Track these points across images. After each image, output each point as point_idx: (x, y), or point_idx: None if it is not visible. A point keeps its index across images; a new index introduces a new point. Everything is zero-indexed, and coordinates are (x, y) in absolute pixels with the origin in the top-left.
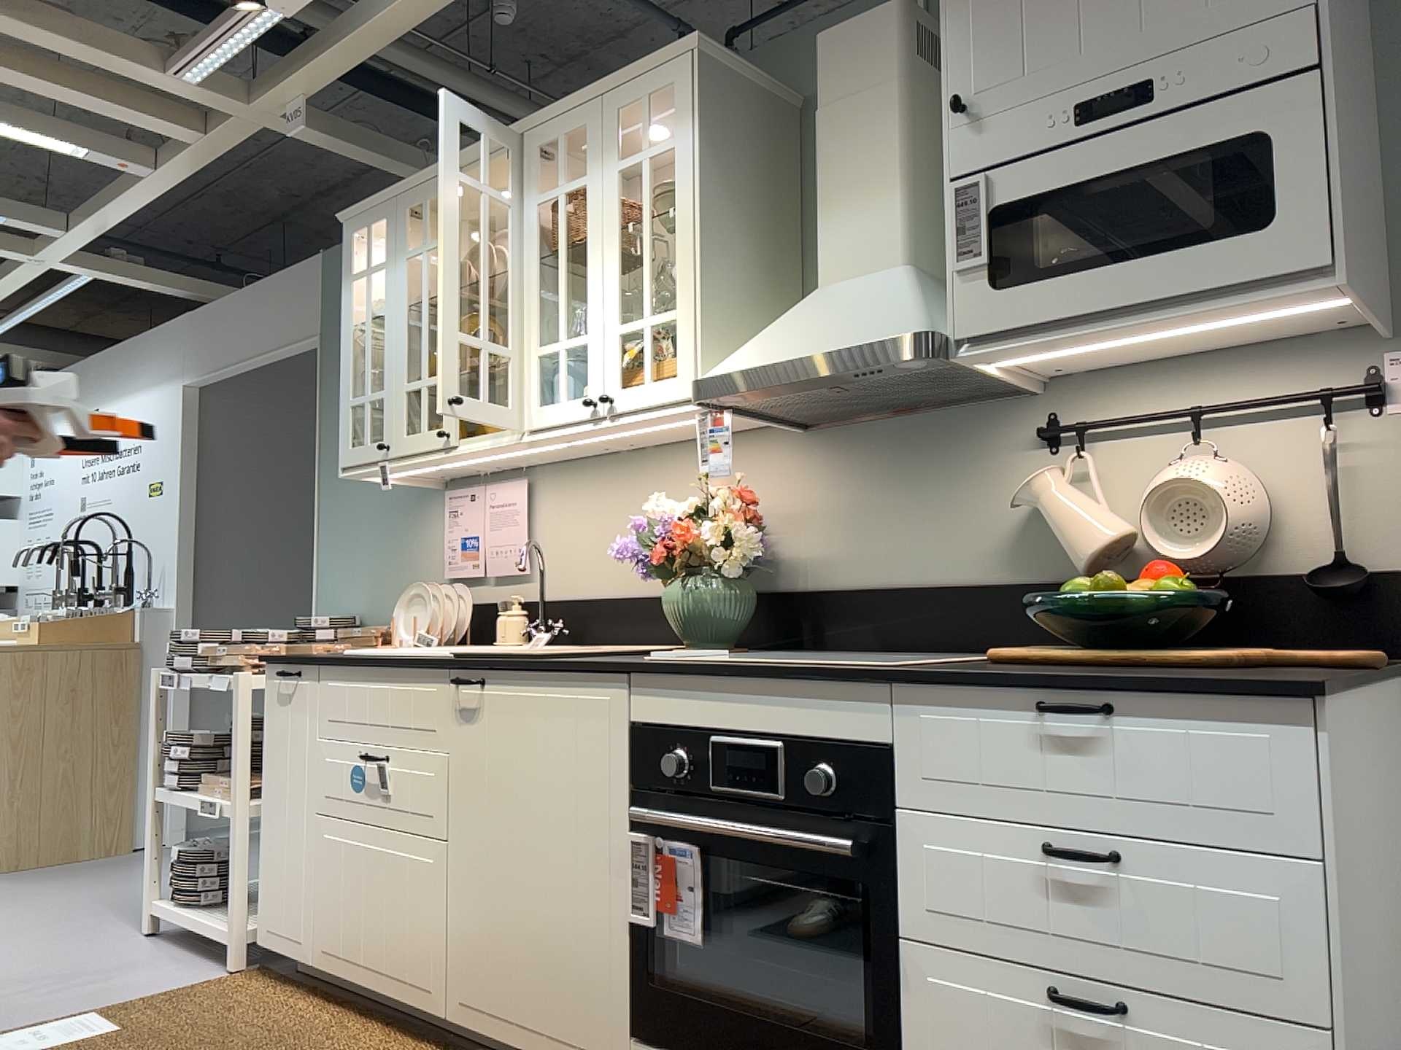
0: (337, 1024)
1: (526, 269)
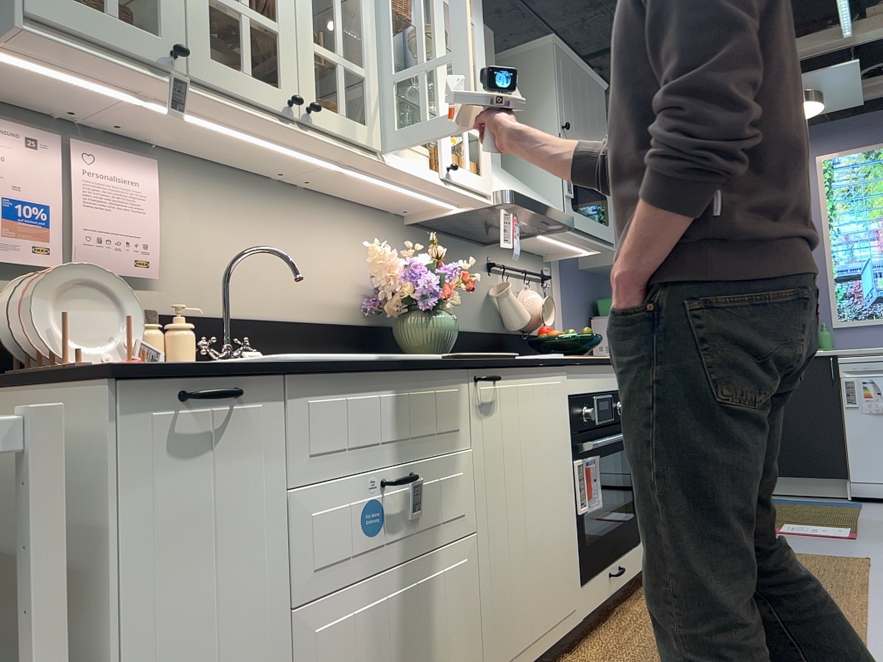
0: None
1: (378, 4)
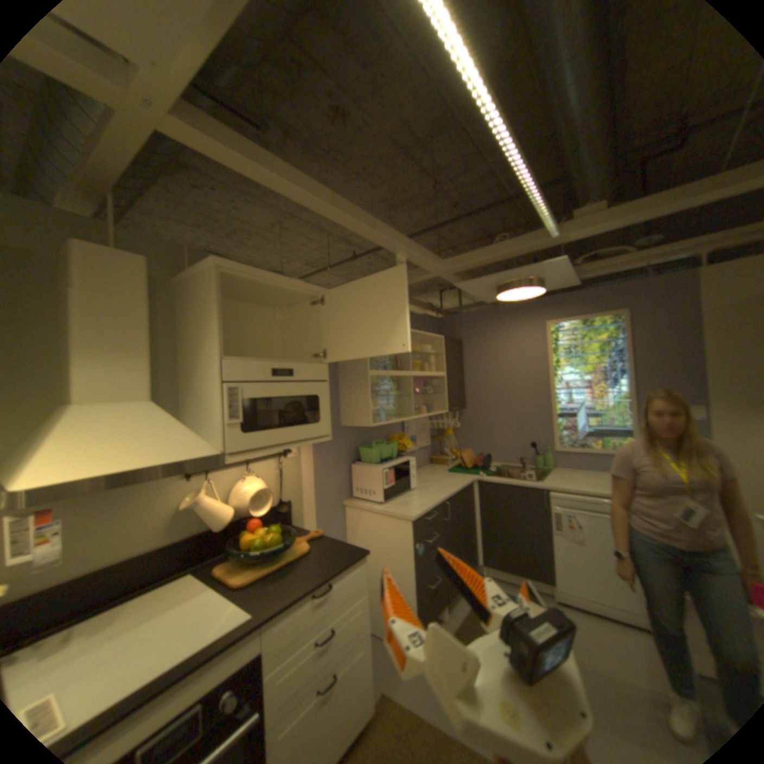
0: None
1: None
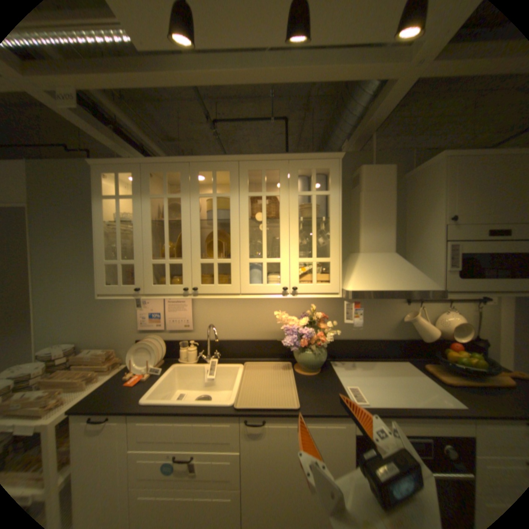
0: None
1: (242, 223)
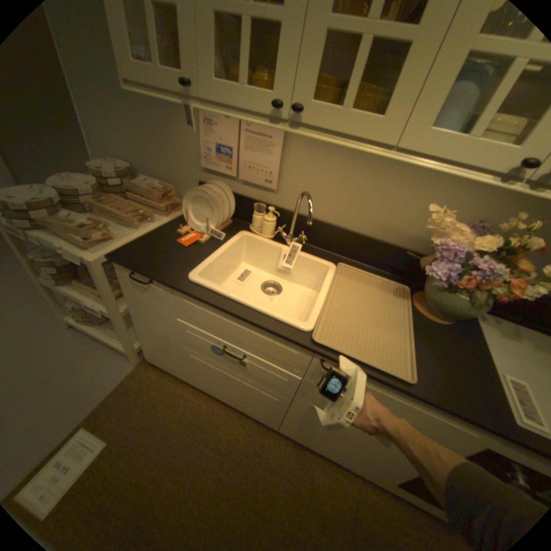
0: (212, 412)
1: None
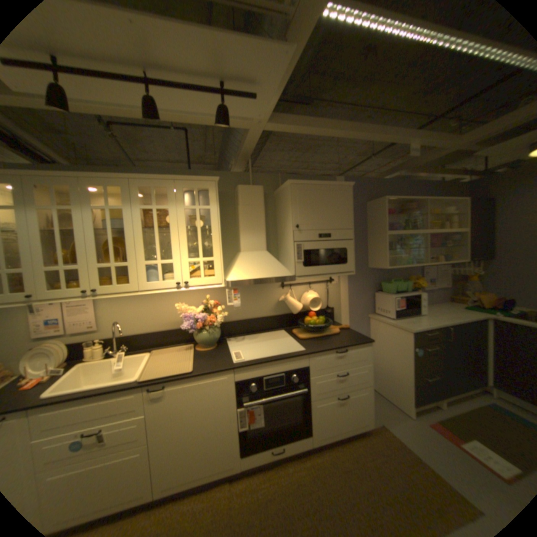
0: None
1: (137, 232)
